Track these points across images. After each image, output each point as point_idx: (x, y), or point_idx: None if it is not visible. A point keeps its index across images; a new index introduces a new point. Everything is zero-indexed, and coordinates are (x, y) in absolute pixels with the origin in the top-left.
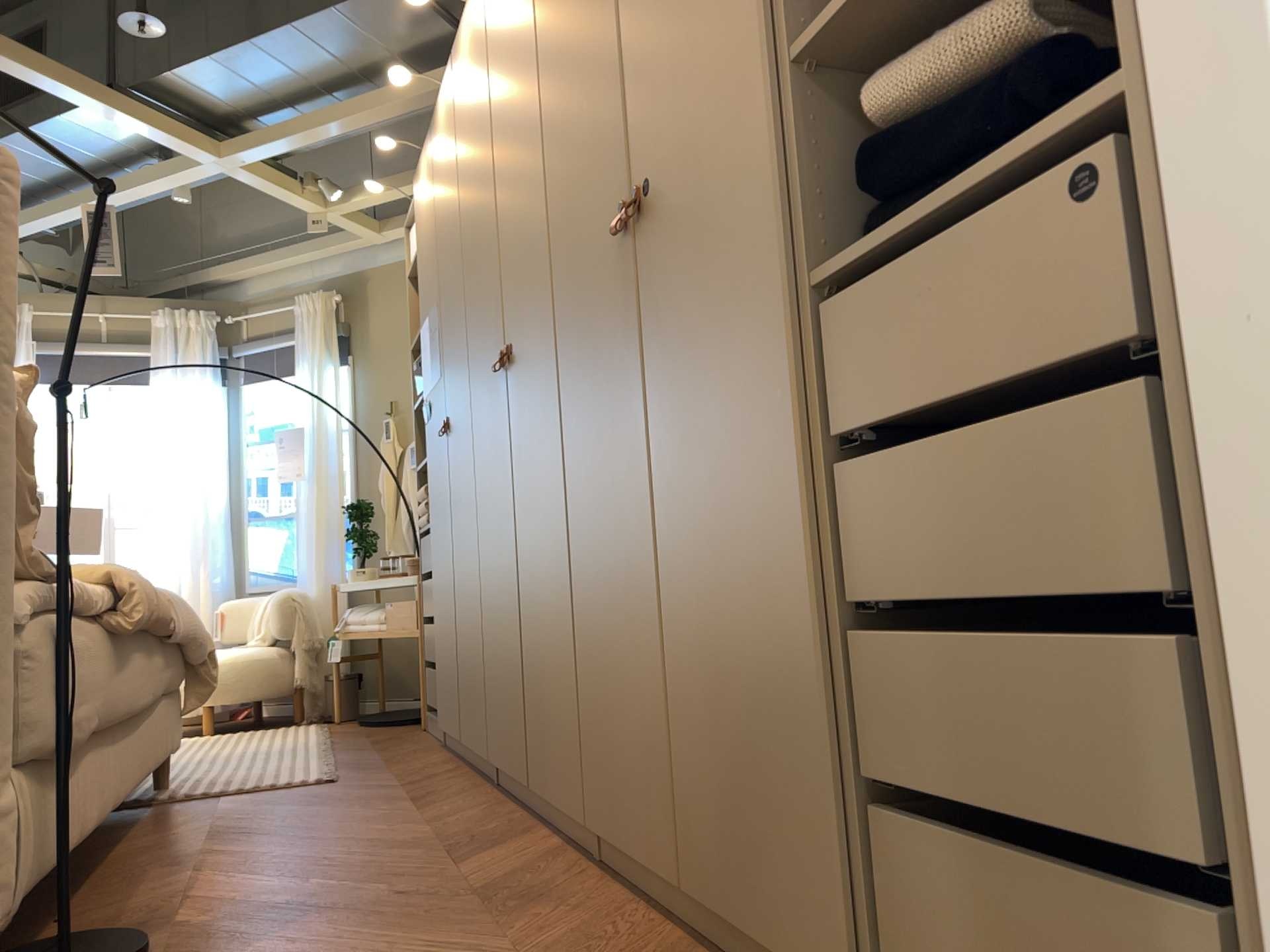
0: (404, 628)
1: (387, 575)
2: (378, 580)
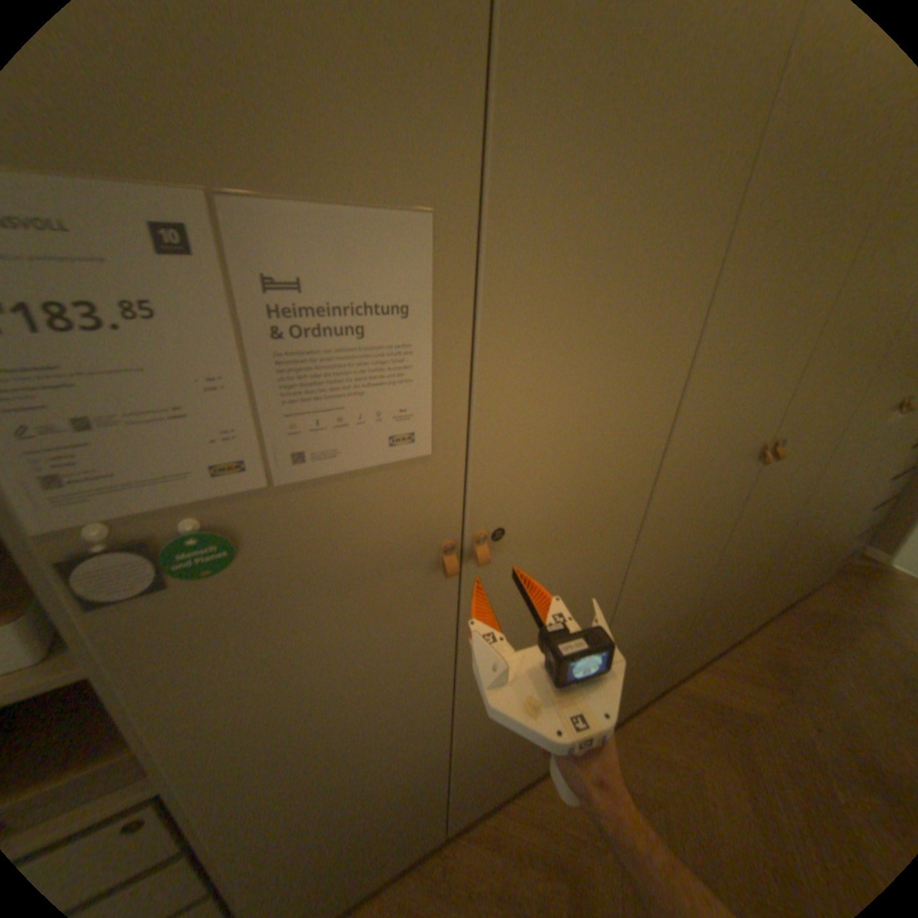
0: None
1: None
2: None
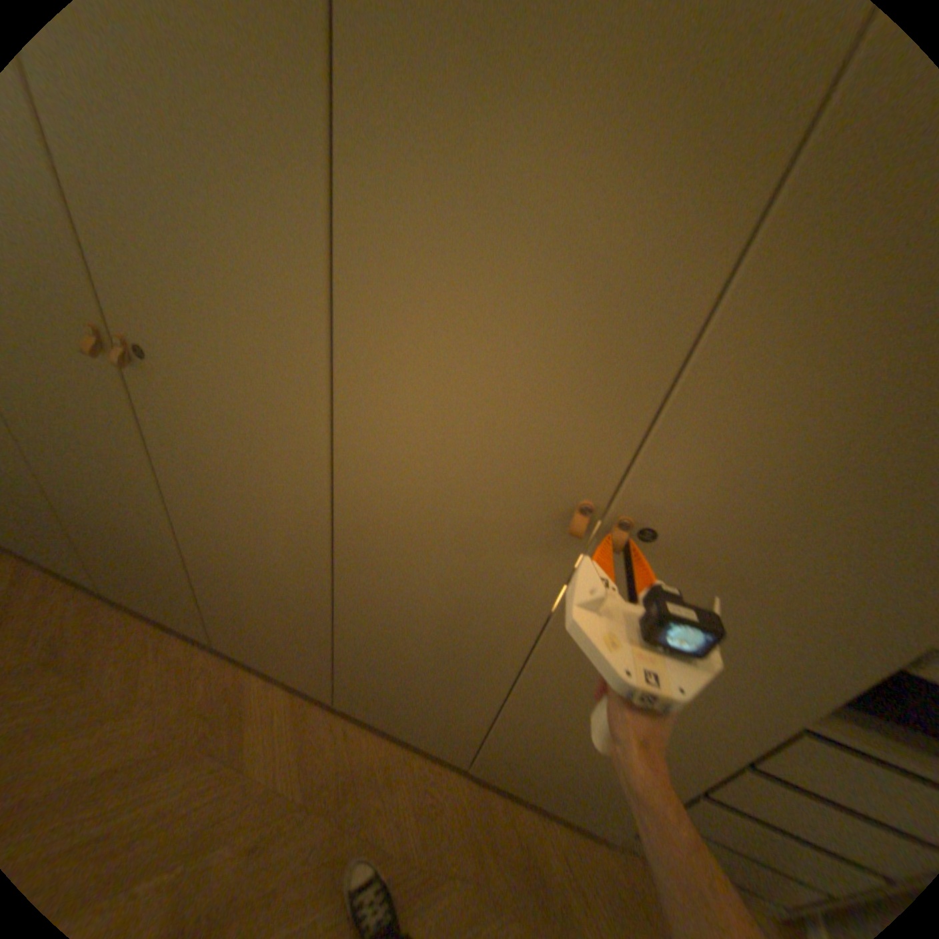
0: None
1: None
2: None
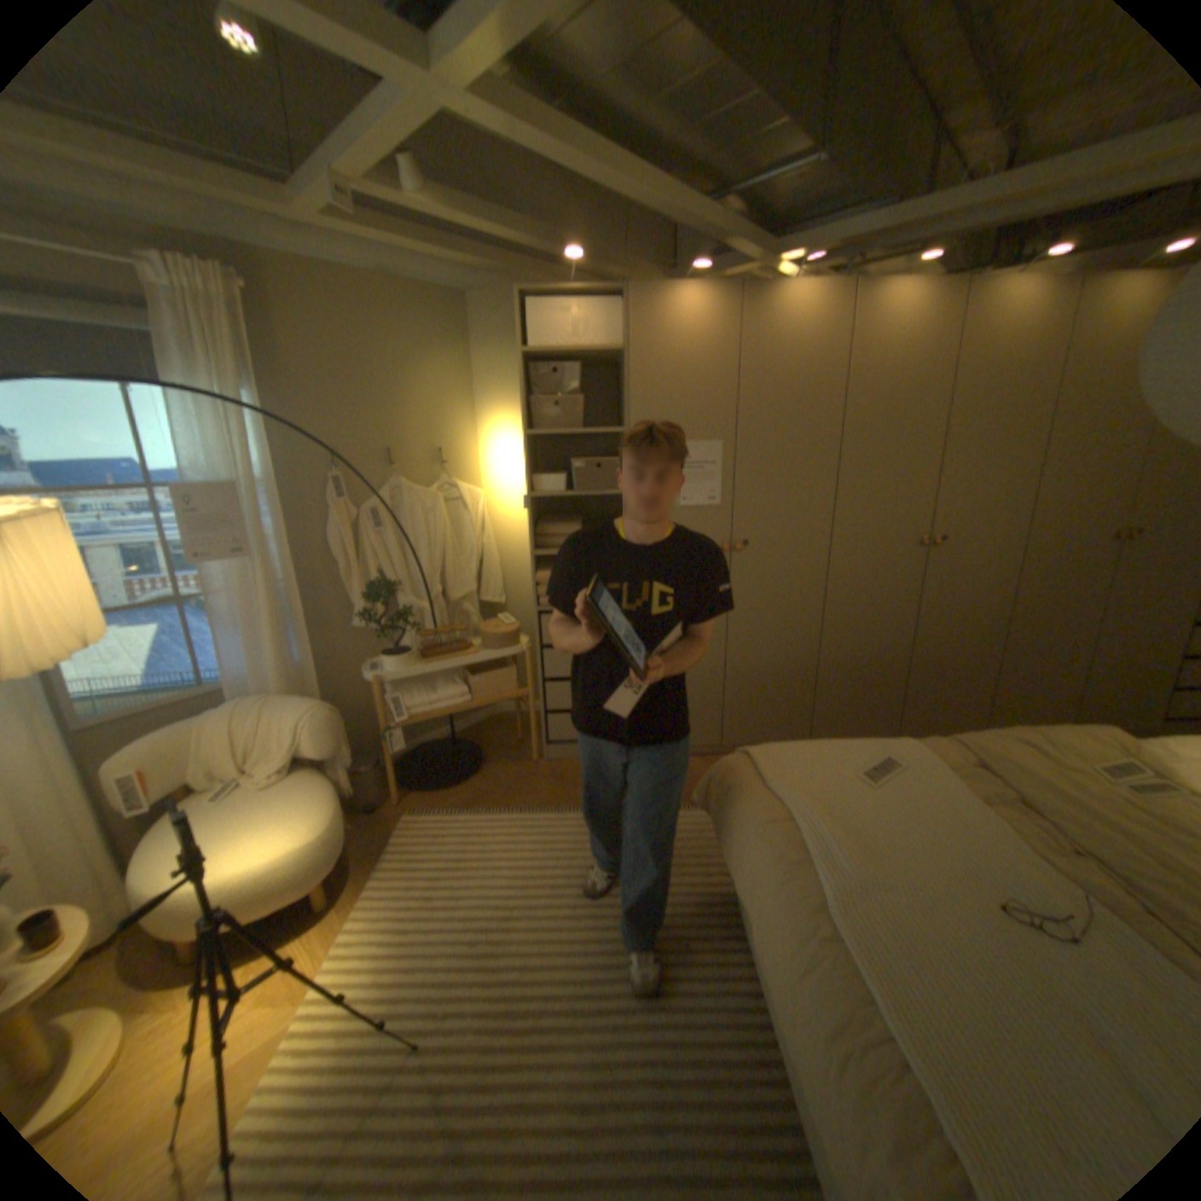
0: (493, 698)
1: (426, 655)
2: (412, 663)
